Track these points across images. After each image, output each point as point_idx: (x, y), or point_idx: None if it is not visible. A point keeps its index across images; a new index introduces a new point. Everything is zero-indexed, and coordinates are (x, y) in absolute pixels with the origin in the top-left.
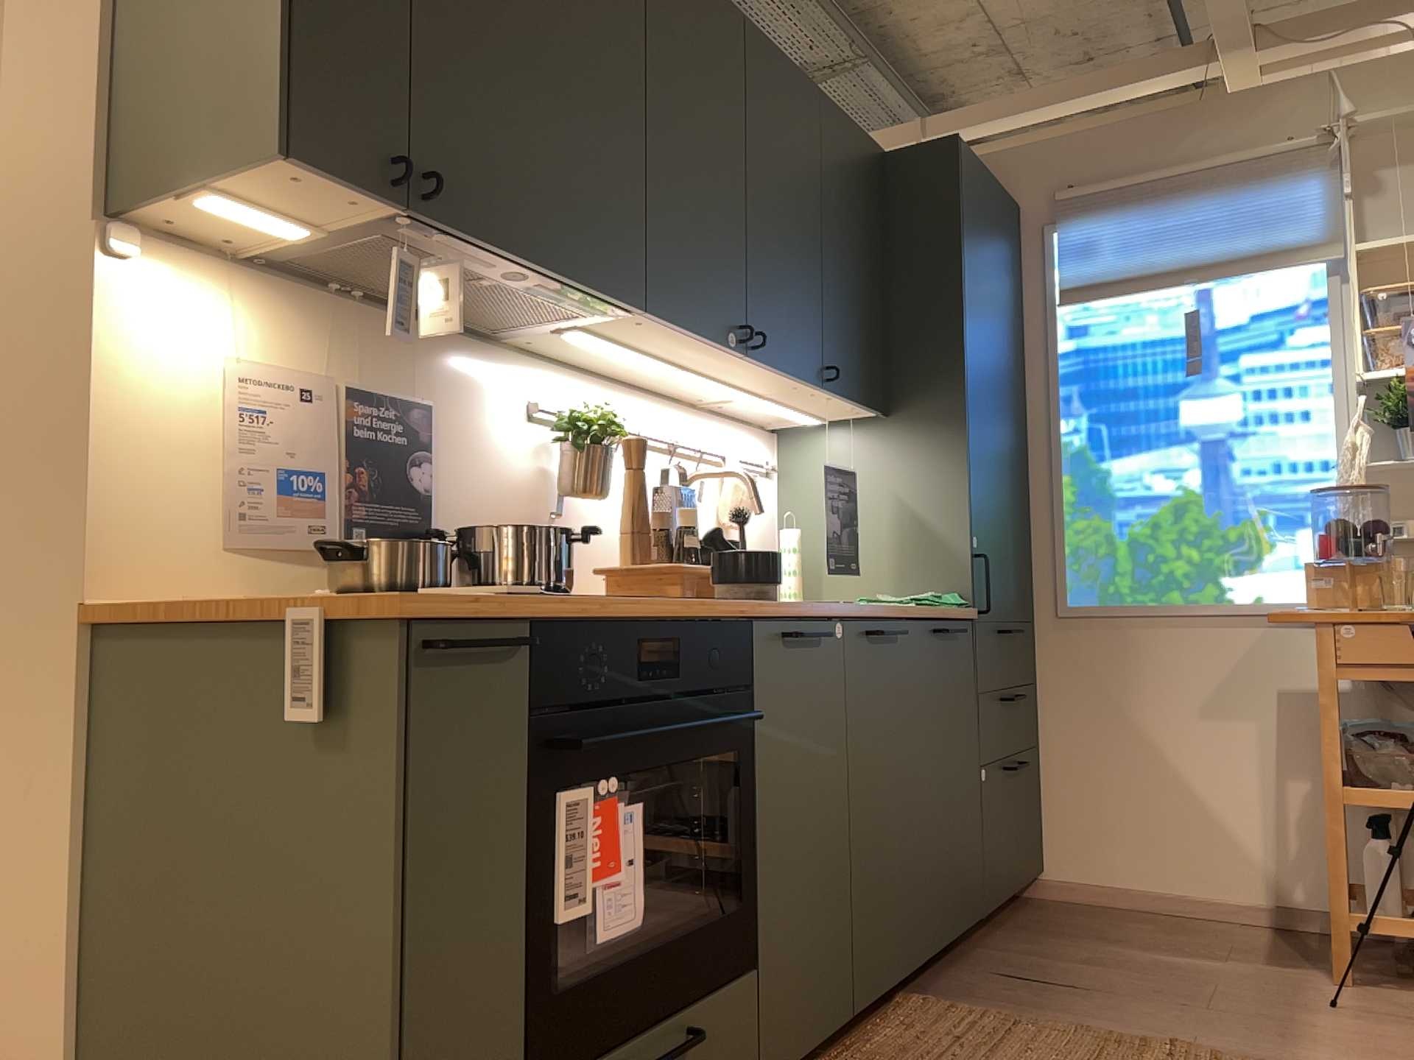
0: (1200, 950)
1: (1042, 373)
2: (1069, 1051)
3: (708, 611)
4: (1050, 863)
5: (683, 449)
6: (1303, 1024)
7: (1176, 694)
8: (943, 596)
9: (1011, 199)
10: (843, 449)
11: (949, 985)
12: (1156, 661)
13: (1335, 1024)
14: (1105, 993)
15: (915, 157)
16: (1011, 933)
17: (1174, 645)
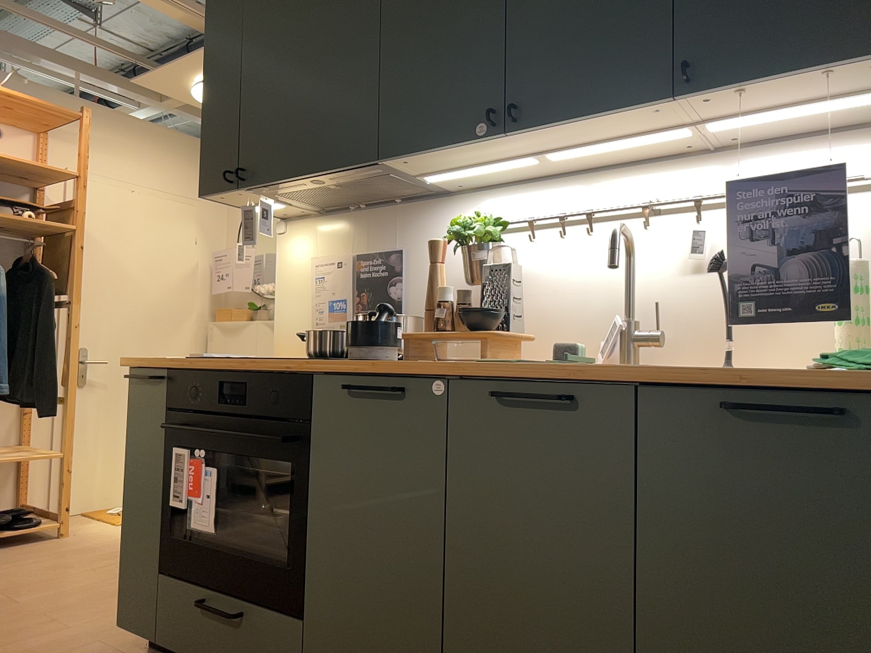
0: None
1: None
2: None
3: (277, 367)
4: None
5: (673, 207)
6: None
7: None
8: None
9: None
10: None
11: None
12: None
13: None
14: None
15: None
16: None
17: None
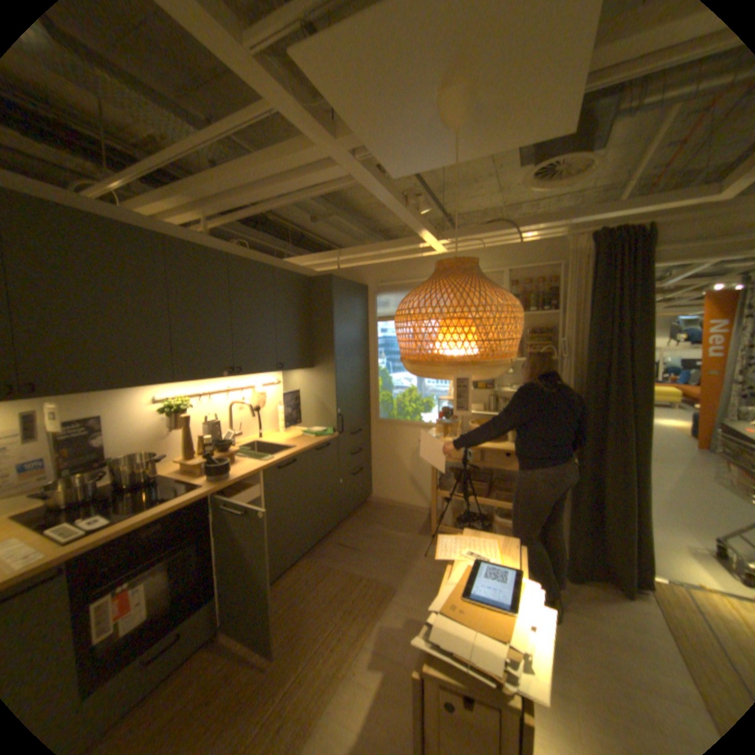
0: (402, 529)
1: (373, 344)
2: (335, 588)
3: (182, 503)
4: (373, 493)
5: (233, 390)
6: (411, 568)
7: (407, 448)
8: (326, 430)
9: (365, 283)
10: (300, 378)
11: (318, 553)
12: (402, 437)
13: (420, 567)
14: (362, 555)
15: (319, 280)
16: (351, 523)
17: (407, 433)
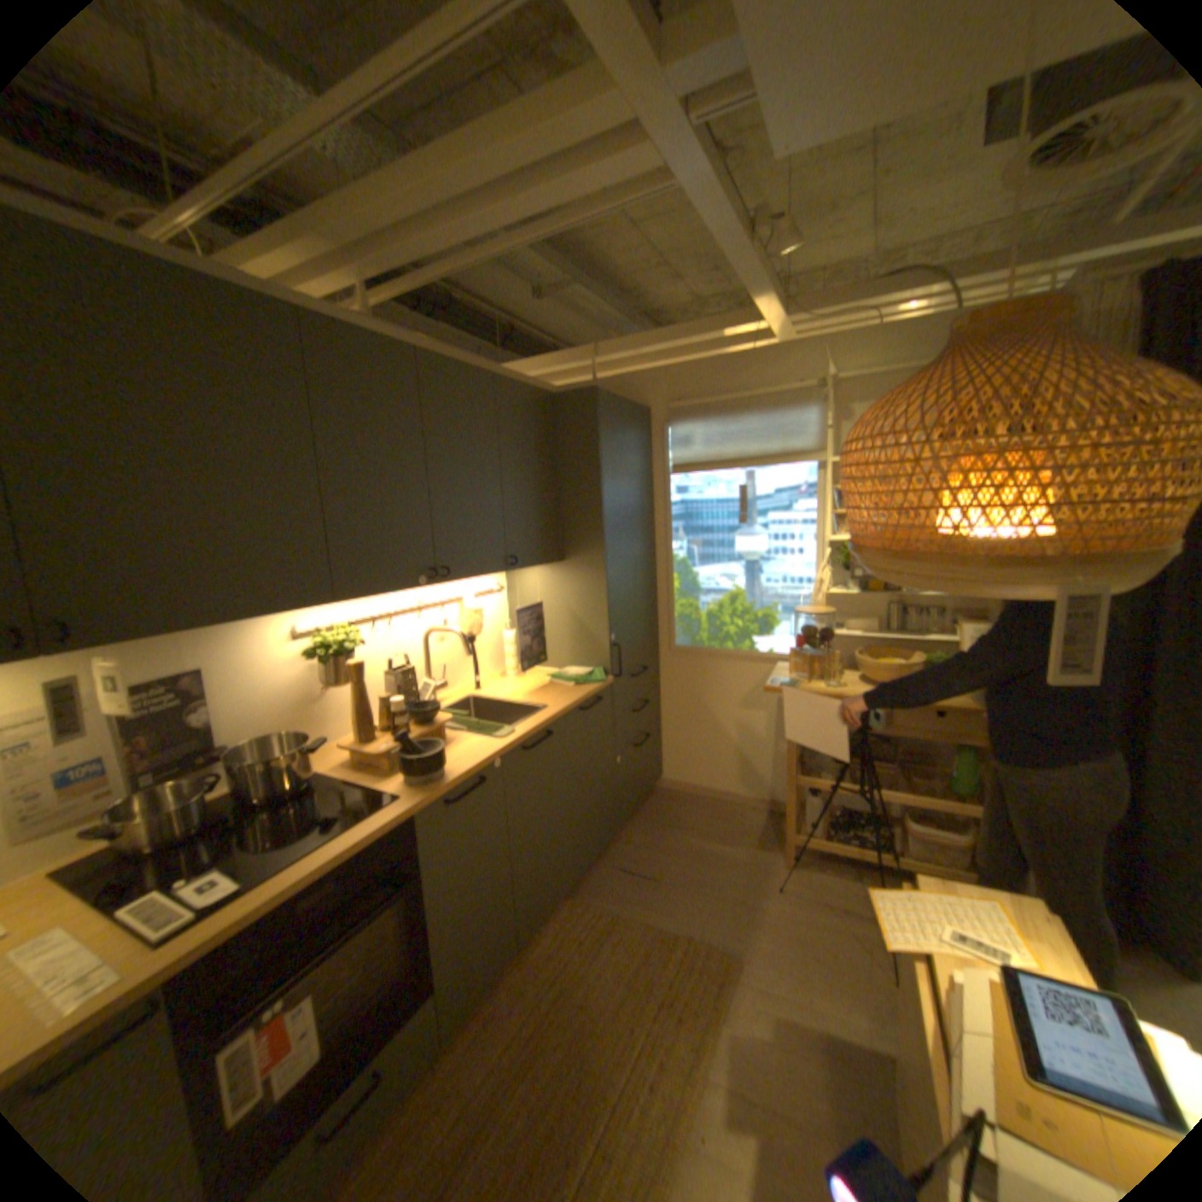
0: (726, 839)
1: (662, 514)
2: (633, 956)
3: (368, 835)
4: (664, 774)
5: (428, 606)
6: (759, 915)
7: (727, 697)
8: (591, 672)
9: (645, 404)
10: (538, 579)
11: (589, 887)
12: (718, 679)
13: (775, 913)
14: (667, 889)
15: (571, 399)
16: (635, 828)
17: (727, 671)
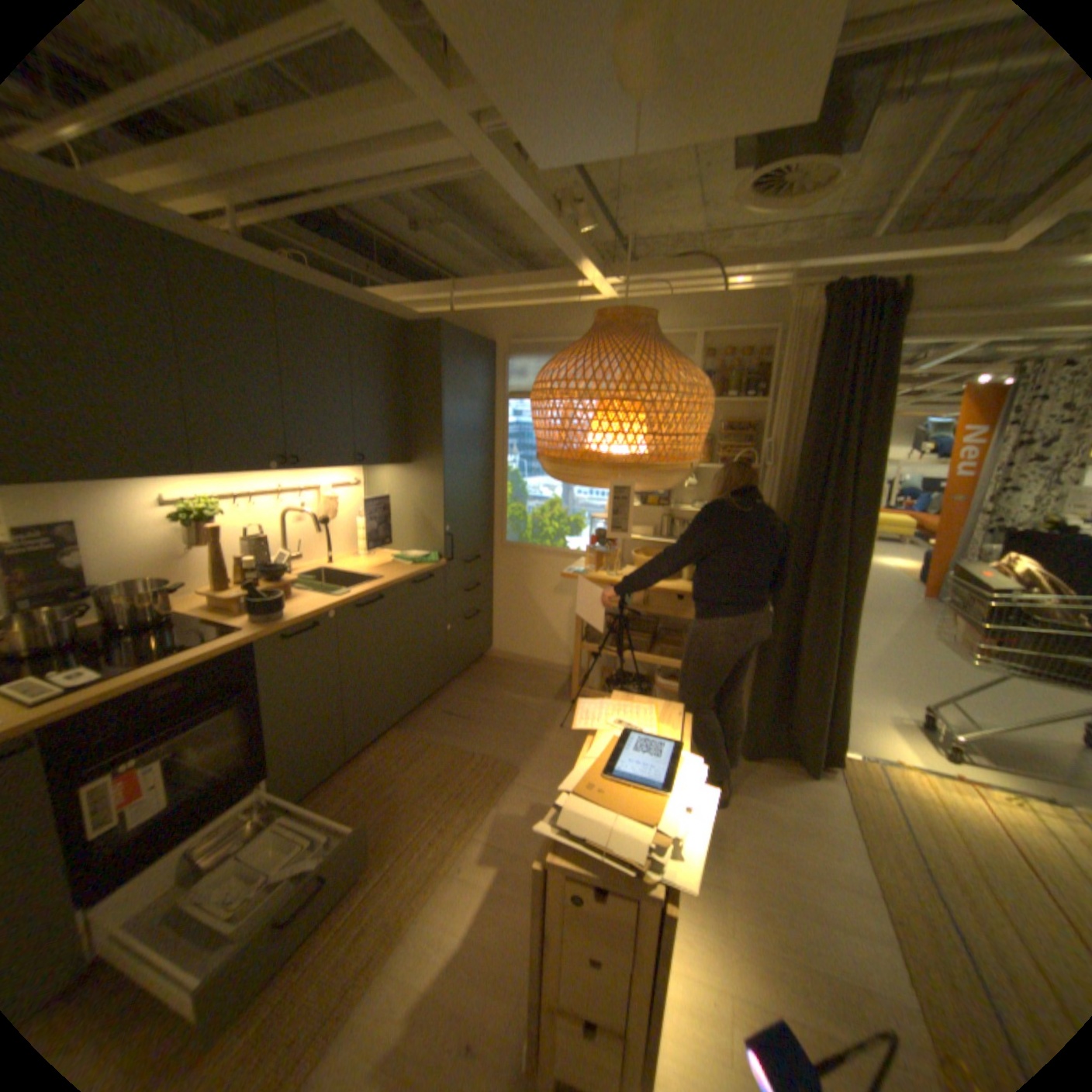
0: (532, 693)
1: (502, 432)
2: (438, 767)
3: (212, 652)
4: (493, 645)
5: (287, 490)
6: (541, 742)
7: (544, 584)
8: (429, 555)
9: (492, 337)
10: (390, 477)
11: (415, 723)
12: (538, 570)
13: (553, 741)
14: (476, 725)
15: (421, 327)
16: (462, 684)
17: (545, 564)
